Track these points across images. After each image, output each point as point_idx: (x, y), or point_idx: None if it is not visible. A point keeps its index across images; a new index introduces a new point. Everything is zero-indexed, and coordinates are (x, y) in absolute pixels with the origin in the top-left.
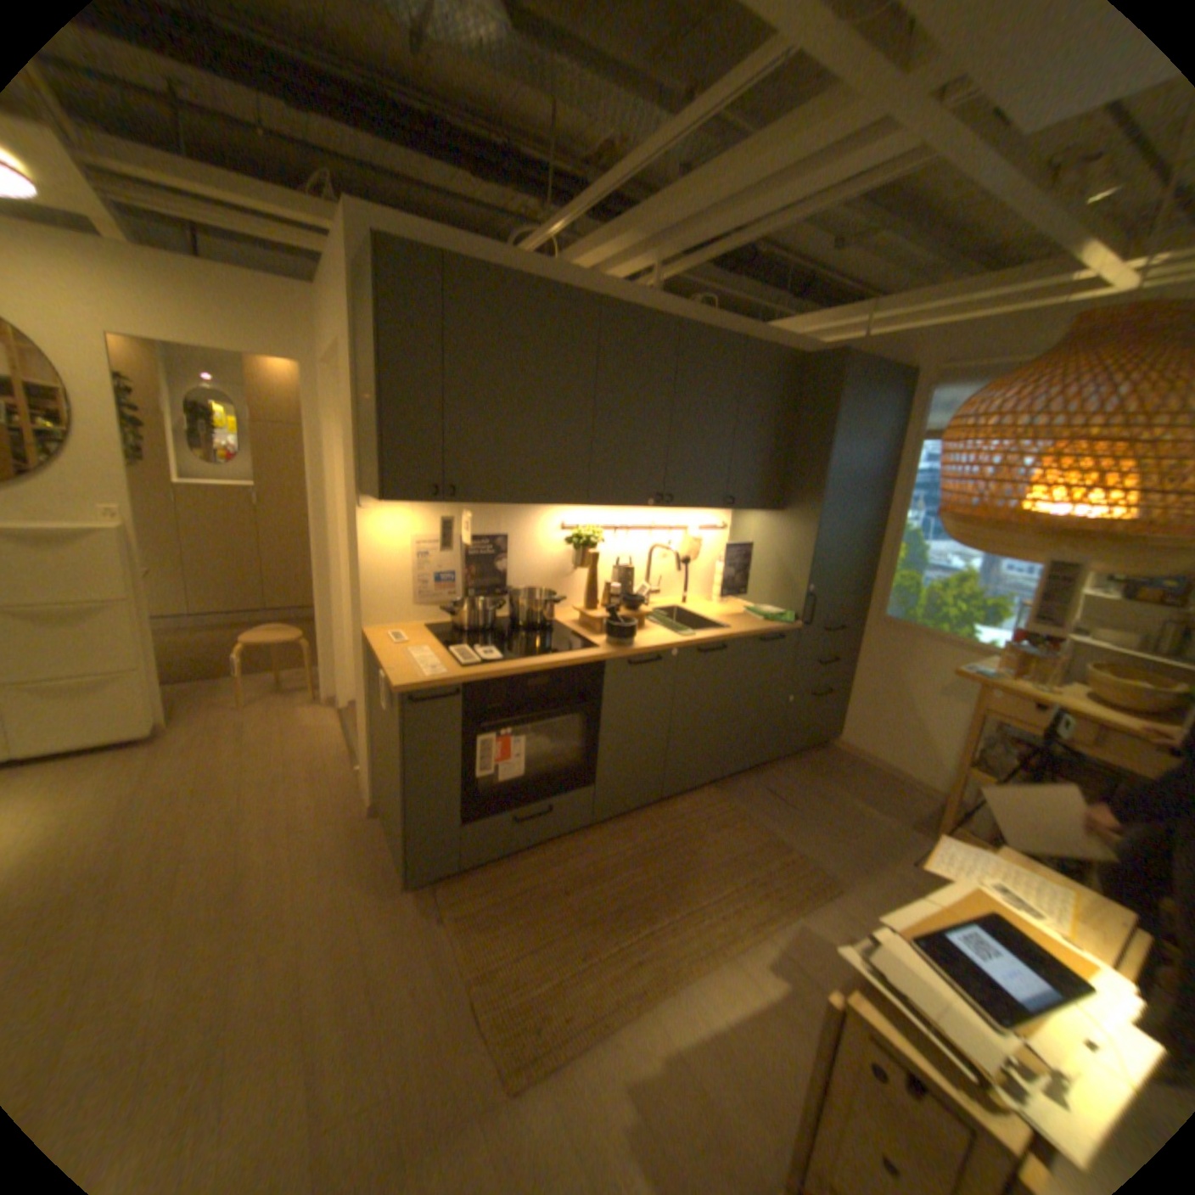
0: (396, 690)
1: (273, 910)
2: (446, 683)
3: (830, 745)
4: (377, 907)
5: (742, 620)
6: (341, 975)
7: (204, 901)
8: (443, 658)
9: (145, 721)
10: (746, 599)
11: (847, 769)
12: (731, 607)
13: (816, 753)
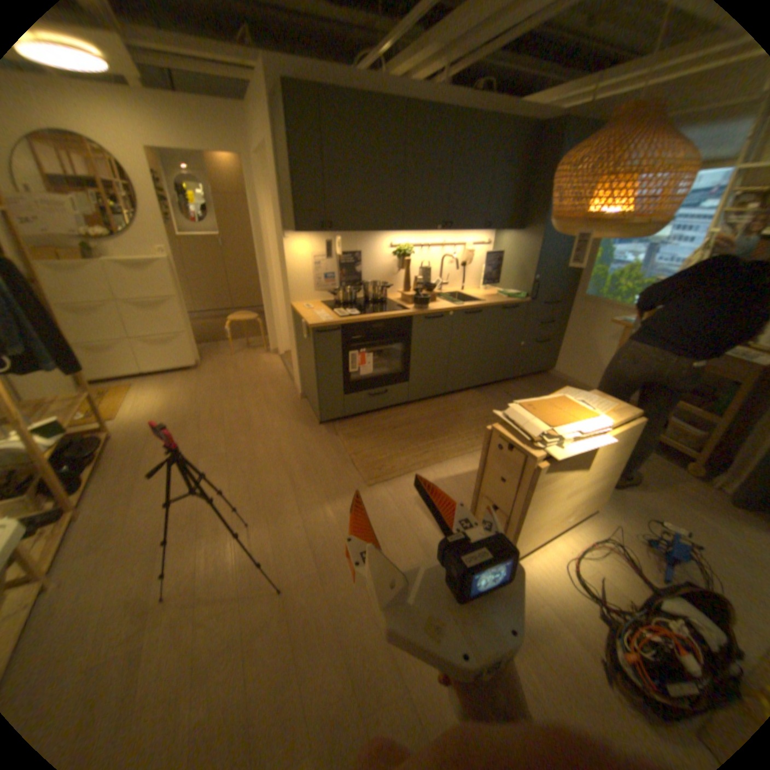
0: (310, 327)
1: (265, 429)
2: (333, 324)
3: (548, 373)
4: (309, 429)
5: (494, 298)
6: (297, 450)
7: (236, 425)
8: (330, 315)
9: (192, 357)
10: (500, 287)
11: (554, 384)
12: (490, 292)
13: (538, 377)
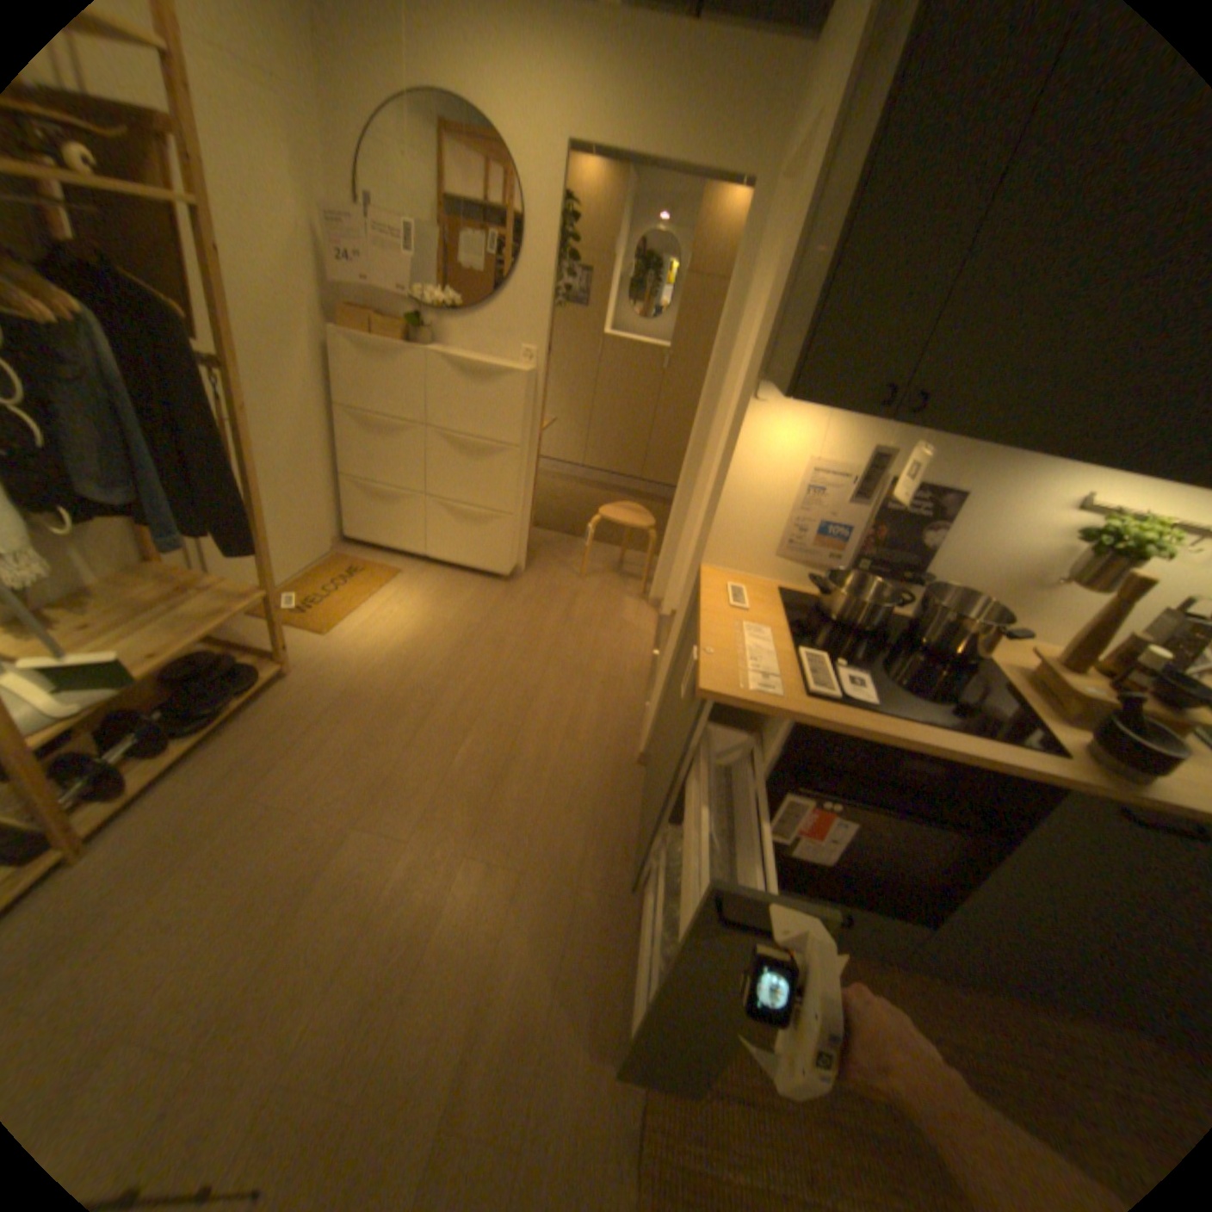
0: (702, 694)
1: (520, 815)
2: (776, 713)
3: None
4: (604, 883)
5: None
6: (541, 944)
7: (478, 766)
8: (786, 661)
9: (508, 561)
10: None
11: None
12: None
13: None
